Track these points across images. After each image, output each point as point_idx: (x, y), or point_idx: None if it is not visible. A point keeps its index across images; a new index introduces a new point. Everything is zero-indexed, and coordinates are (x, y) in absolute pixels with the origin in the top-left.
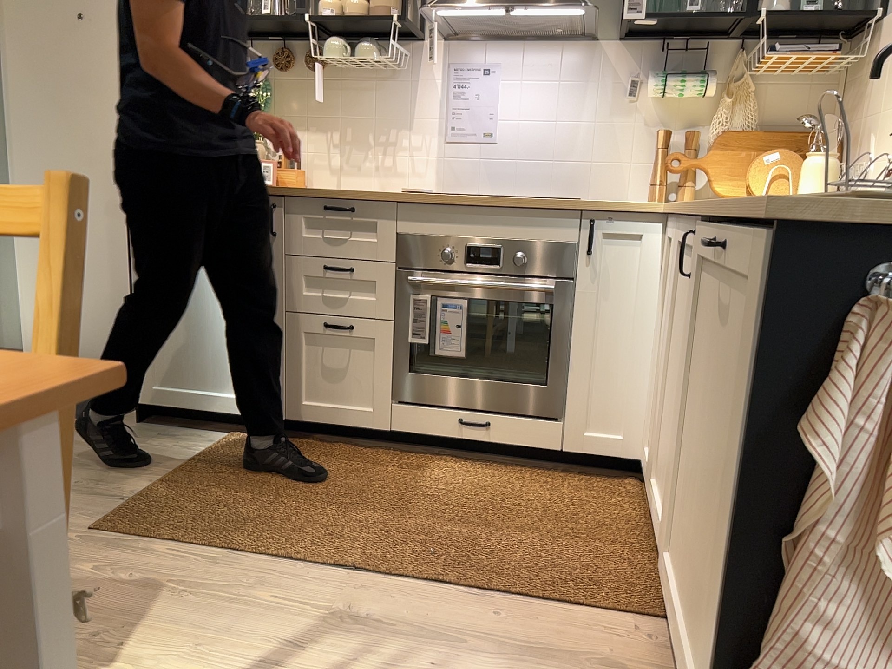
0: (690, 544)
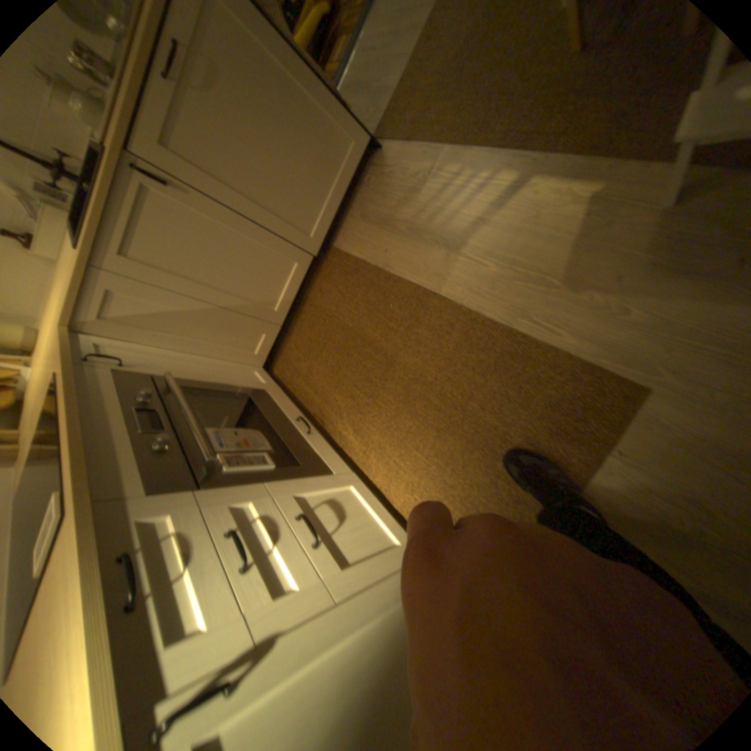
0: (308, 180)
